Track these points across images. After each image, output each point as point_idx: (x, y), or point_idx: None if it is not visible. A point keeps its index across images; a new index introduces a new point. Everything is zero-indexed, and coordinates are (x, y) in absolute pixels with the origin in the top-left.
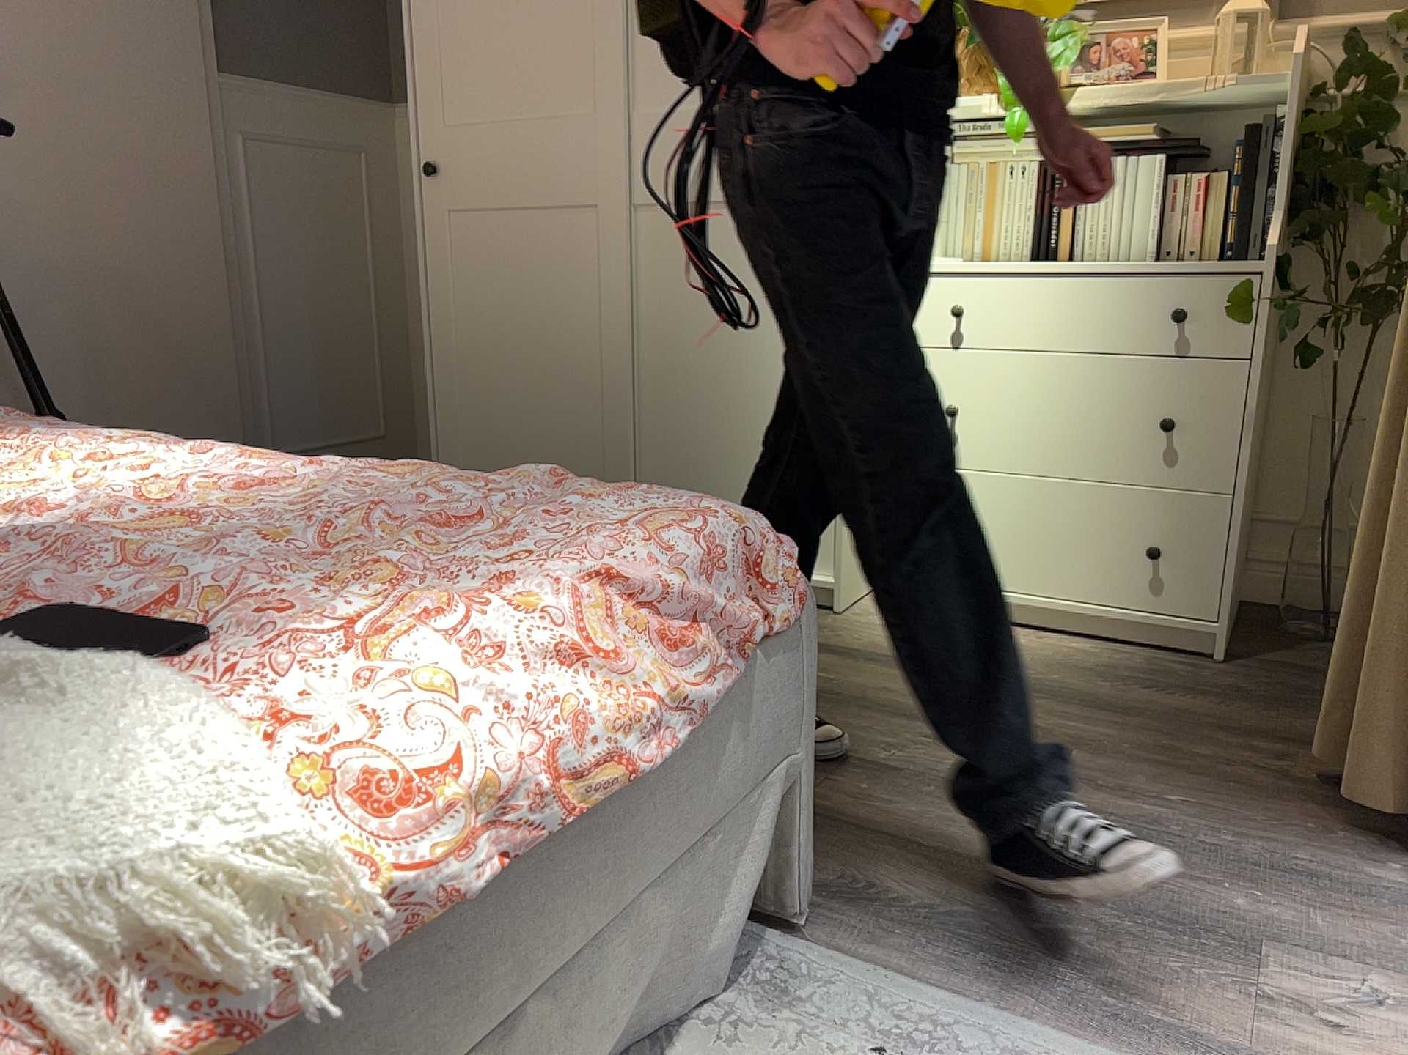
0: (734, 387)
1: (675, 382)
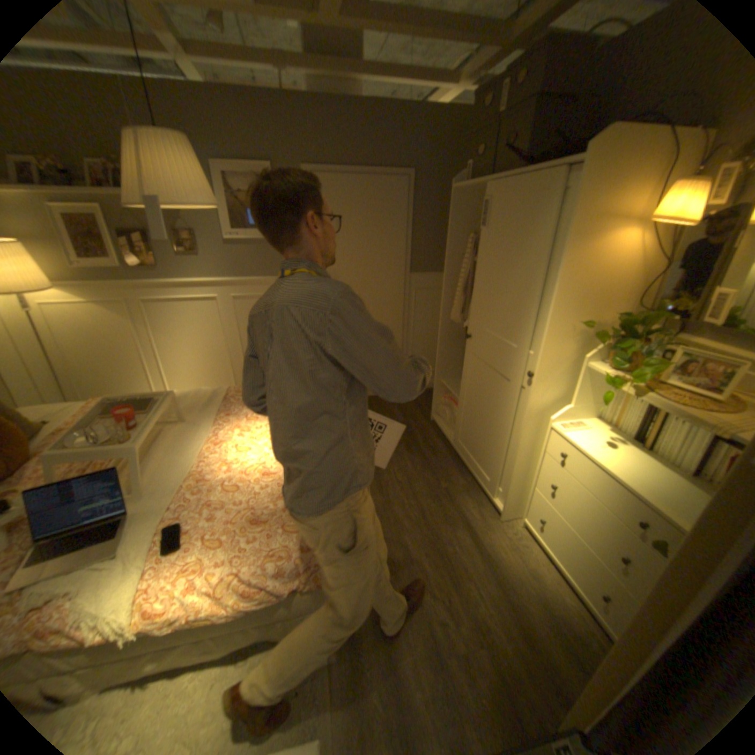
0: (495, 430)
1: (482, 417)
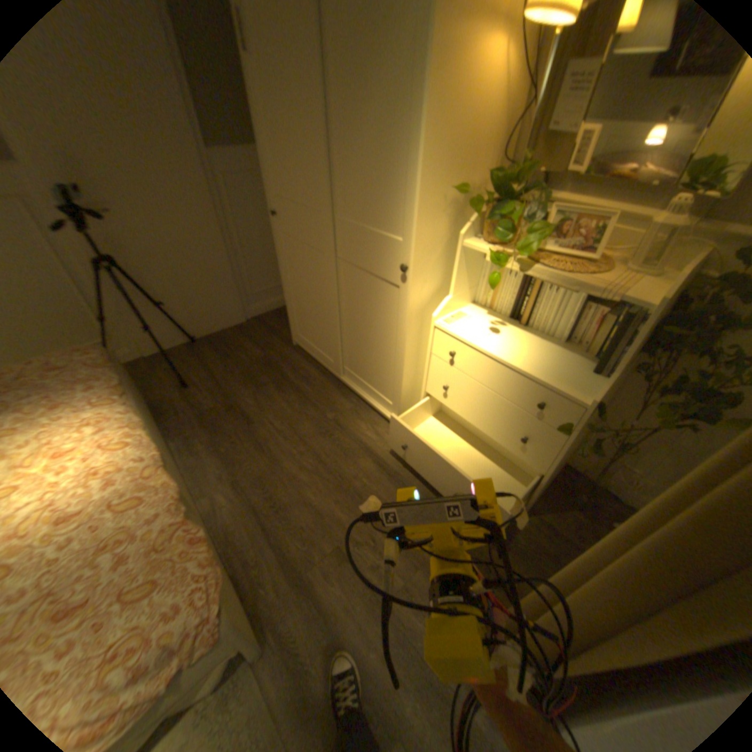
0: (370, 342)
1: (352, 330)
